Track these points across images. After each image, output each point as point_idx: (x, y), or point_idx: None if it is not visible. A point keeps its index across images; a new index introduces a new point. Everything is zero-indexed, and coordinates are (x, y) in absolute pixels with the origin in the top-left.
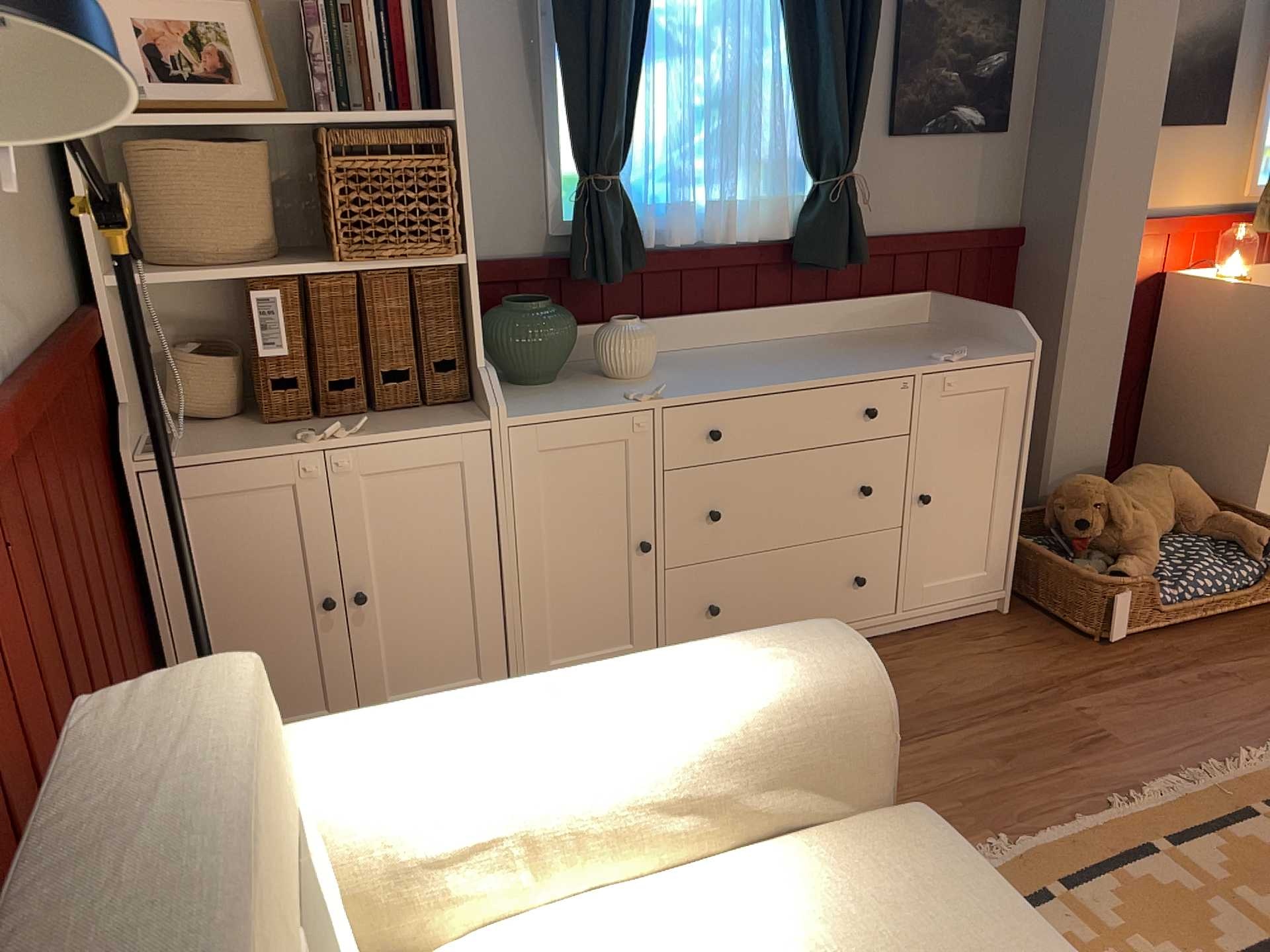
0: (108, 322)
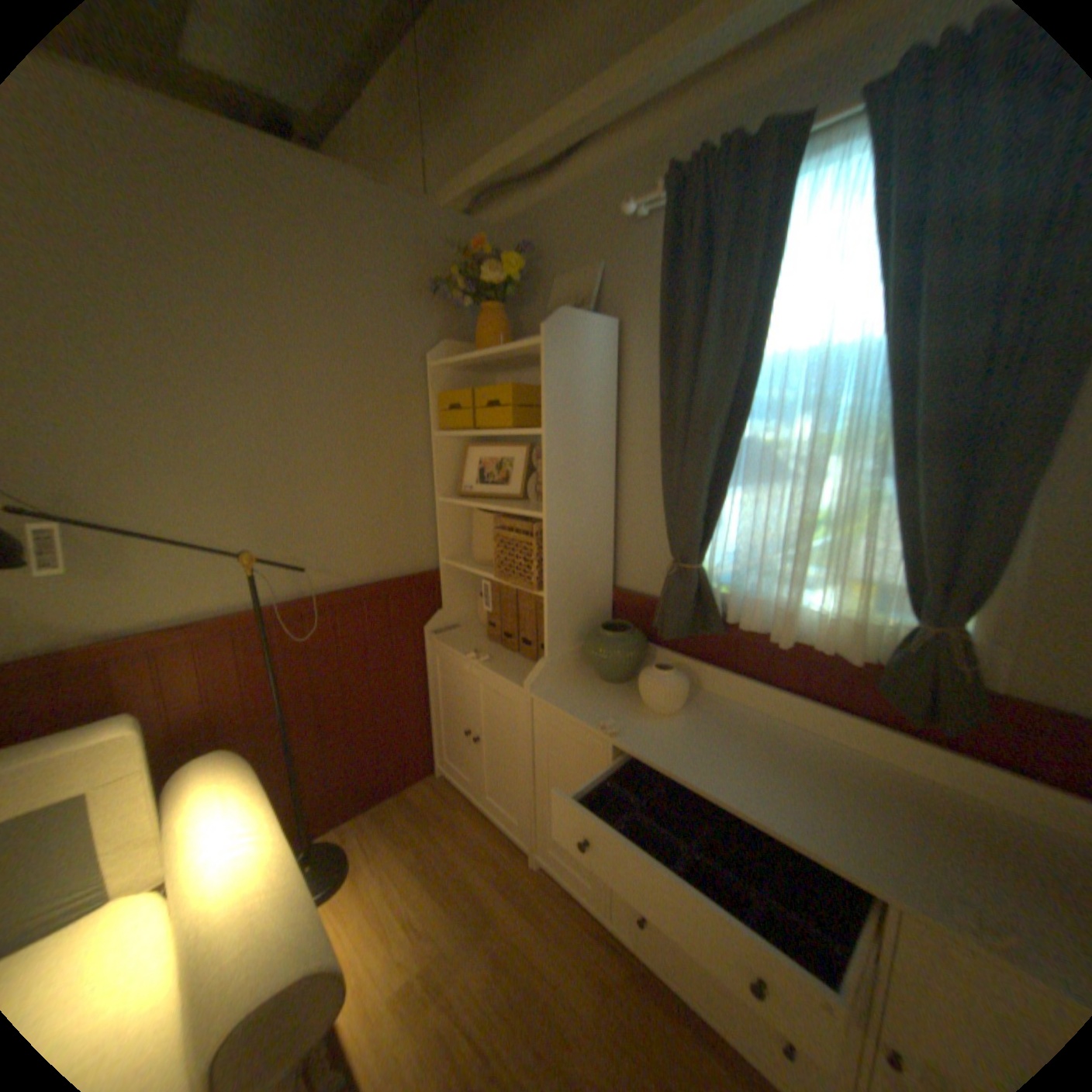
0: (444, 574)
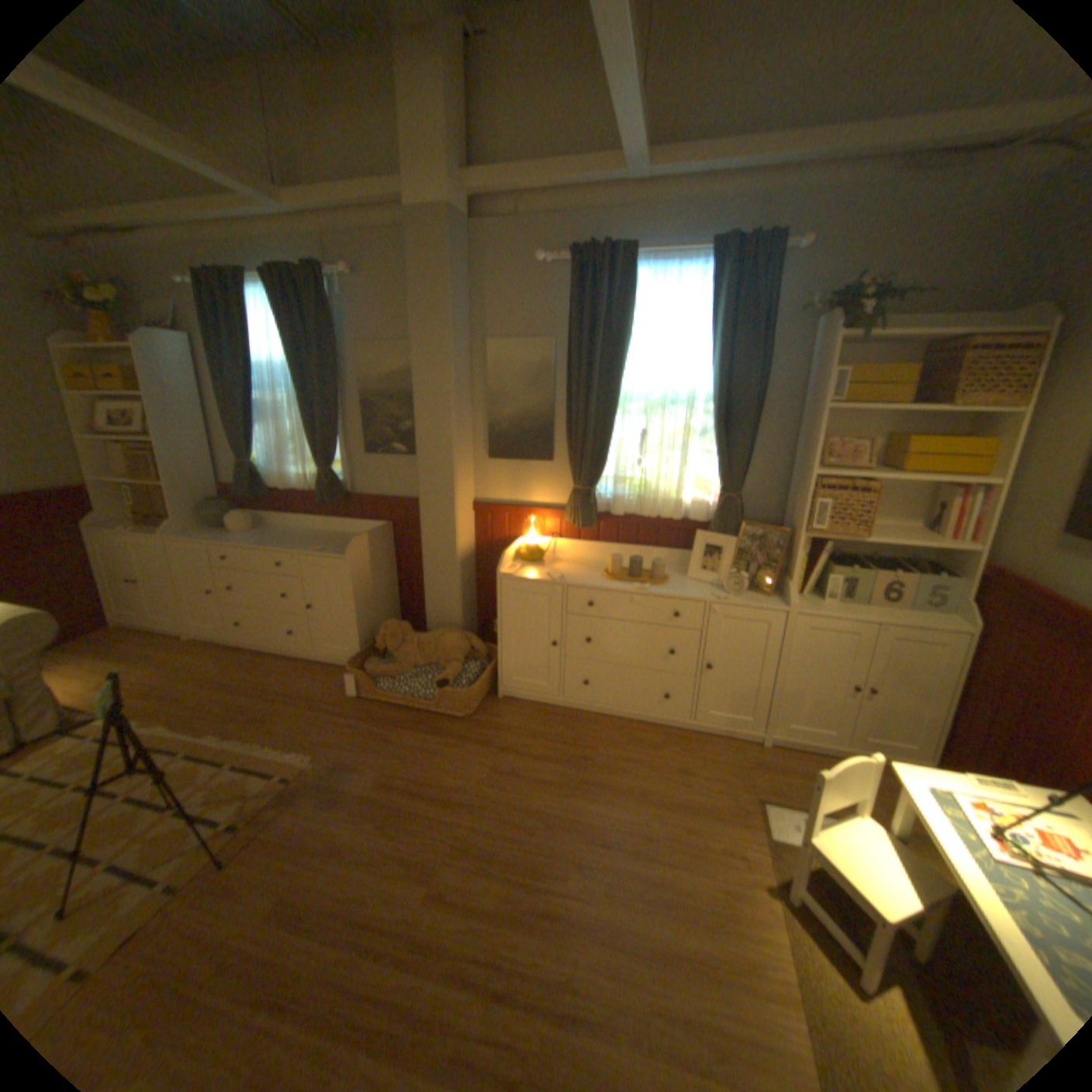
0: (89, 491)
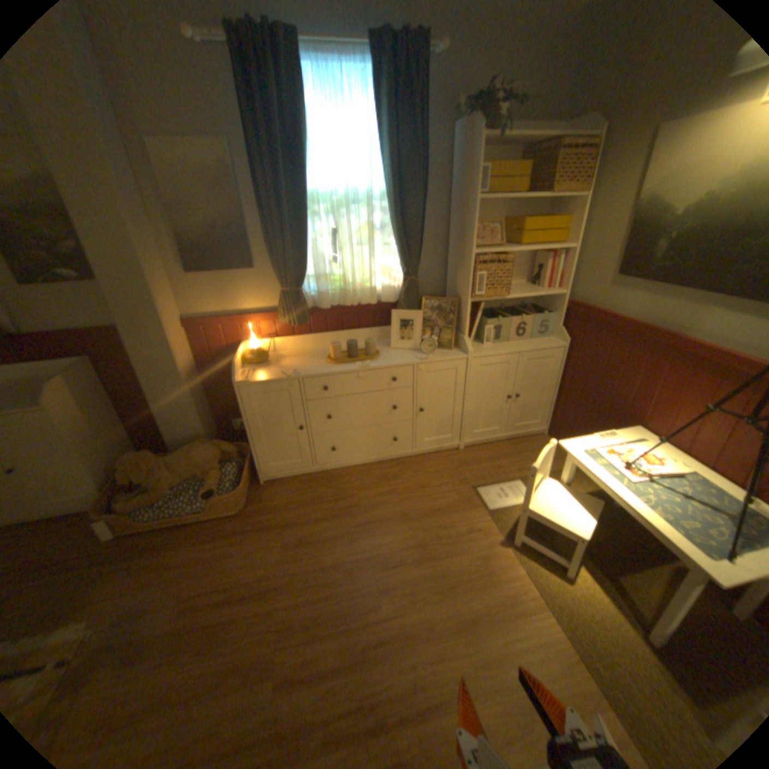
0: None
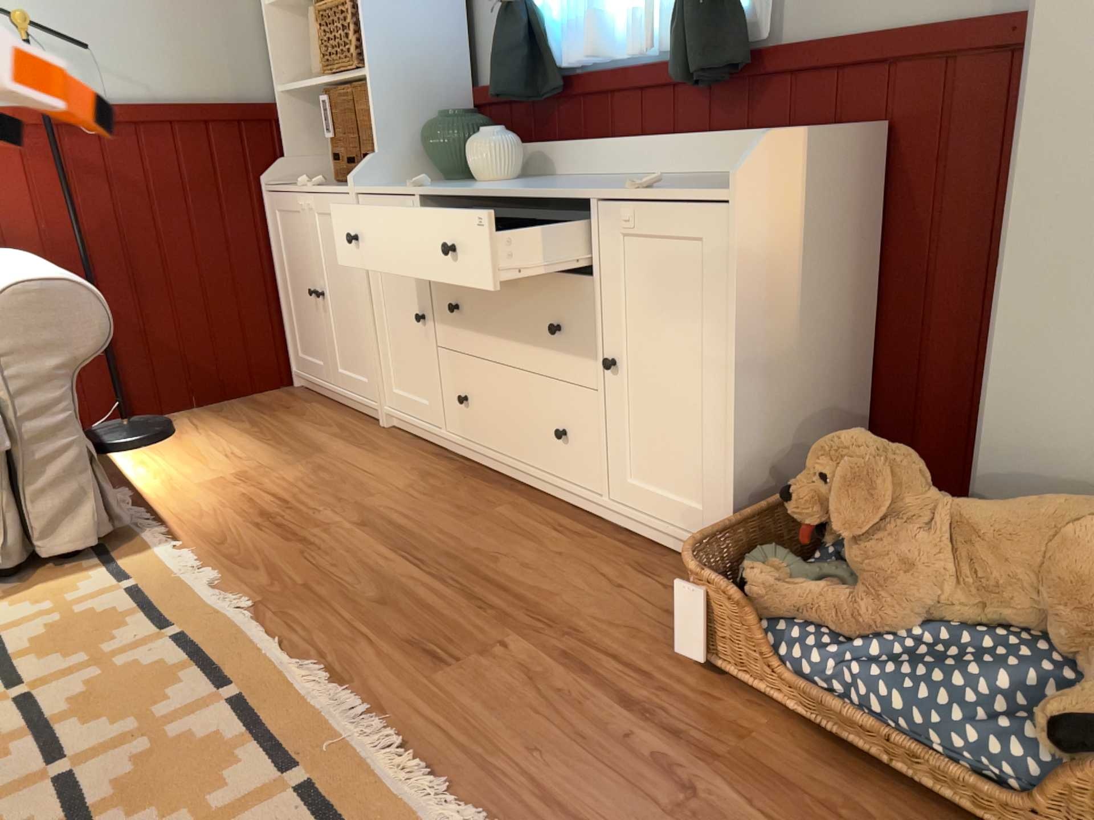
0: (281, 114)
